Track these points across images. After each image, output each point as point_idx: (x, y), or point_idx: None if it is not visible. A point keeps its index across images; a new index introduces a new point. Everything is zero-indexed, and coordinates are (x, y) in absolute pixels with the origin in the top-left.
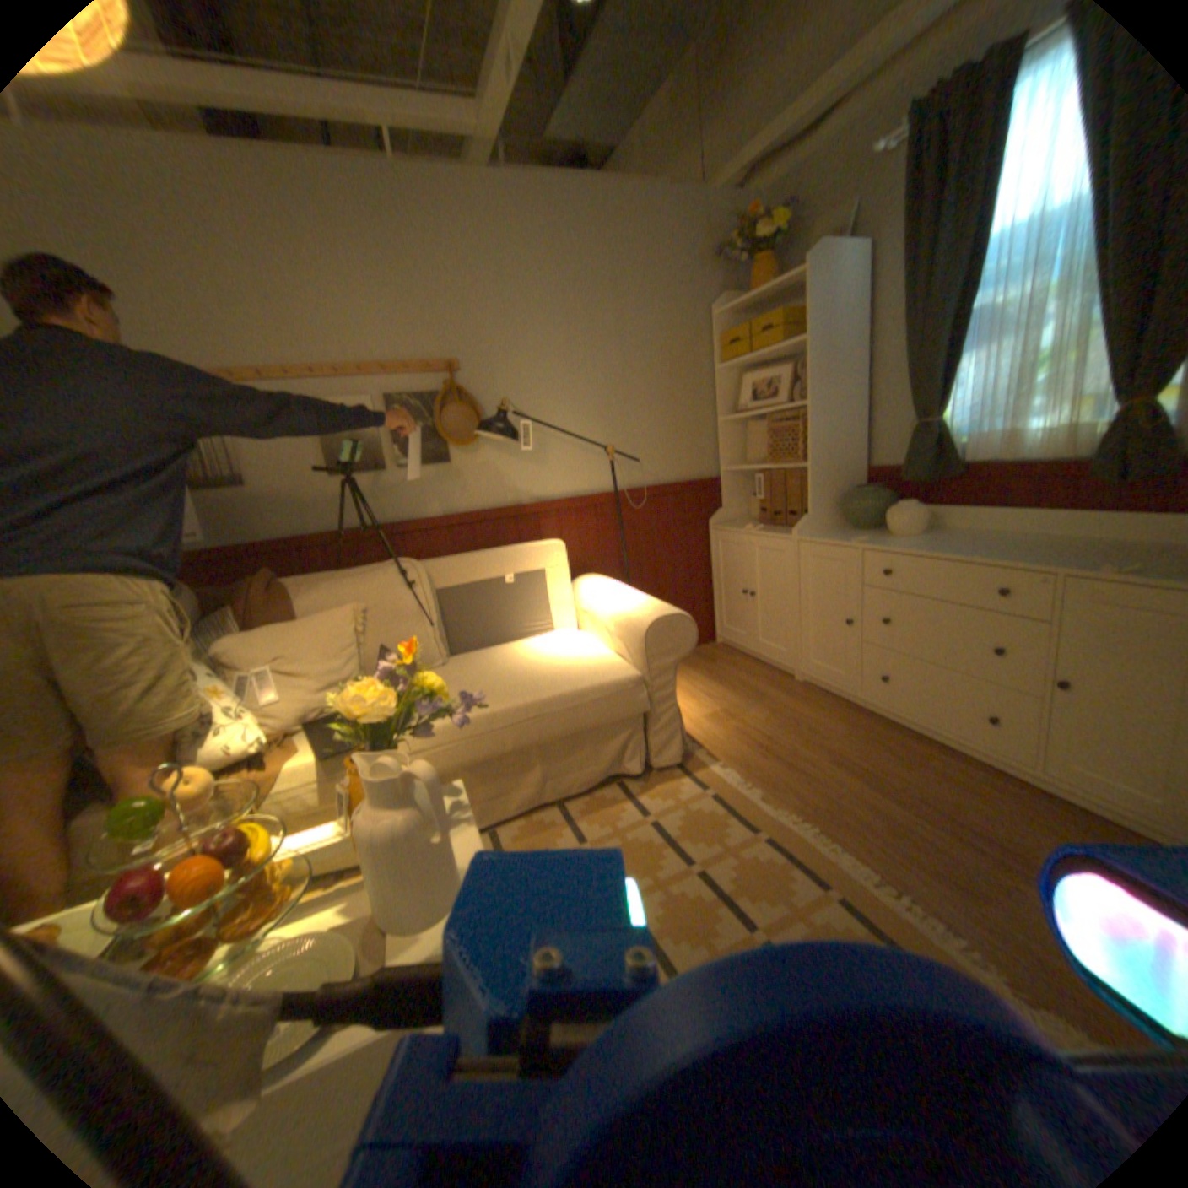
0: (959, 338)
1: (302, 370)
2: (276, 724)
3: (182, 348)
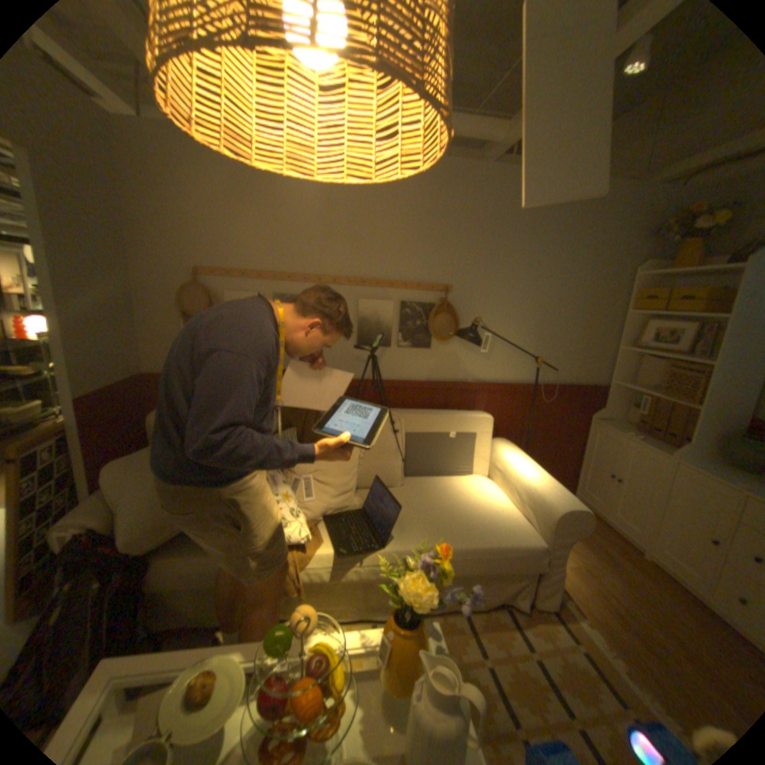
0: None
1: (360, 282)
2: (314, 520)
3: (298, 262)
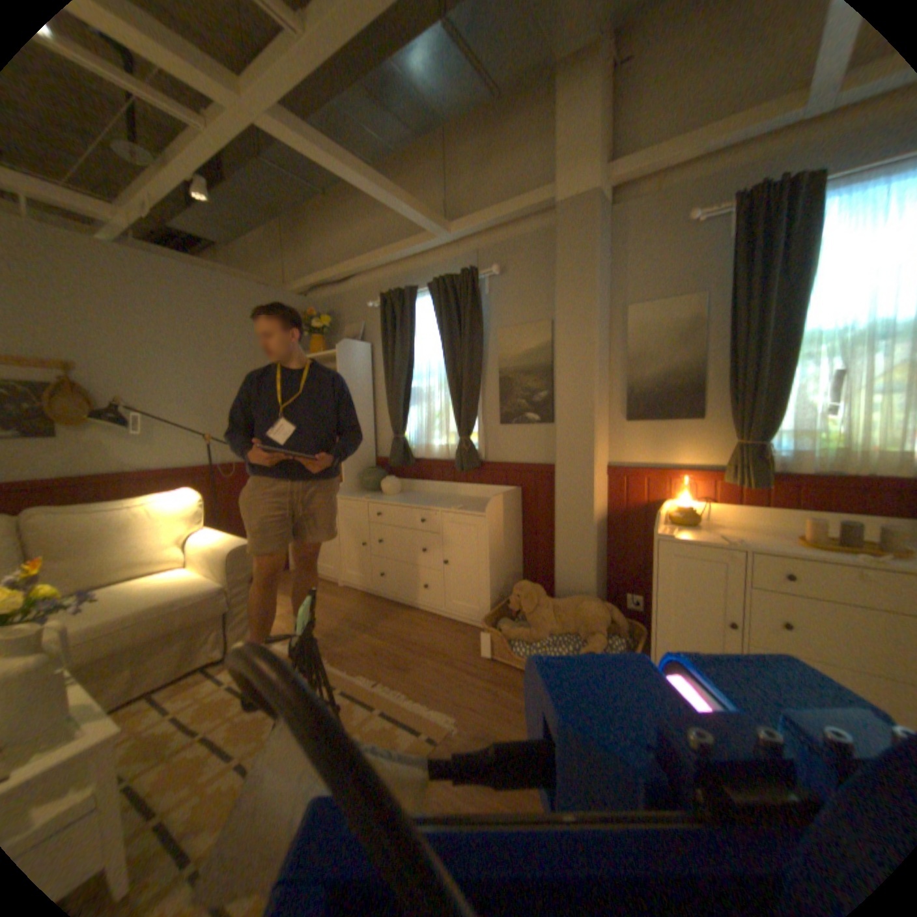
0: (407, 400)
1: None
2: None
3: None
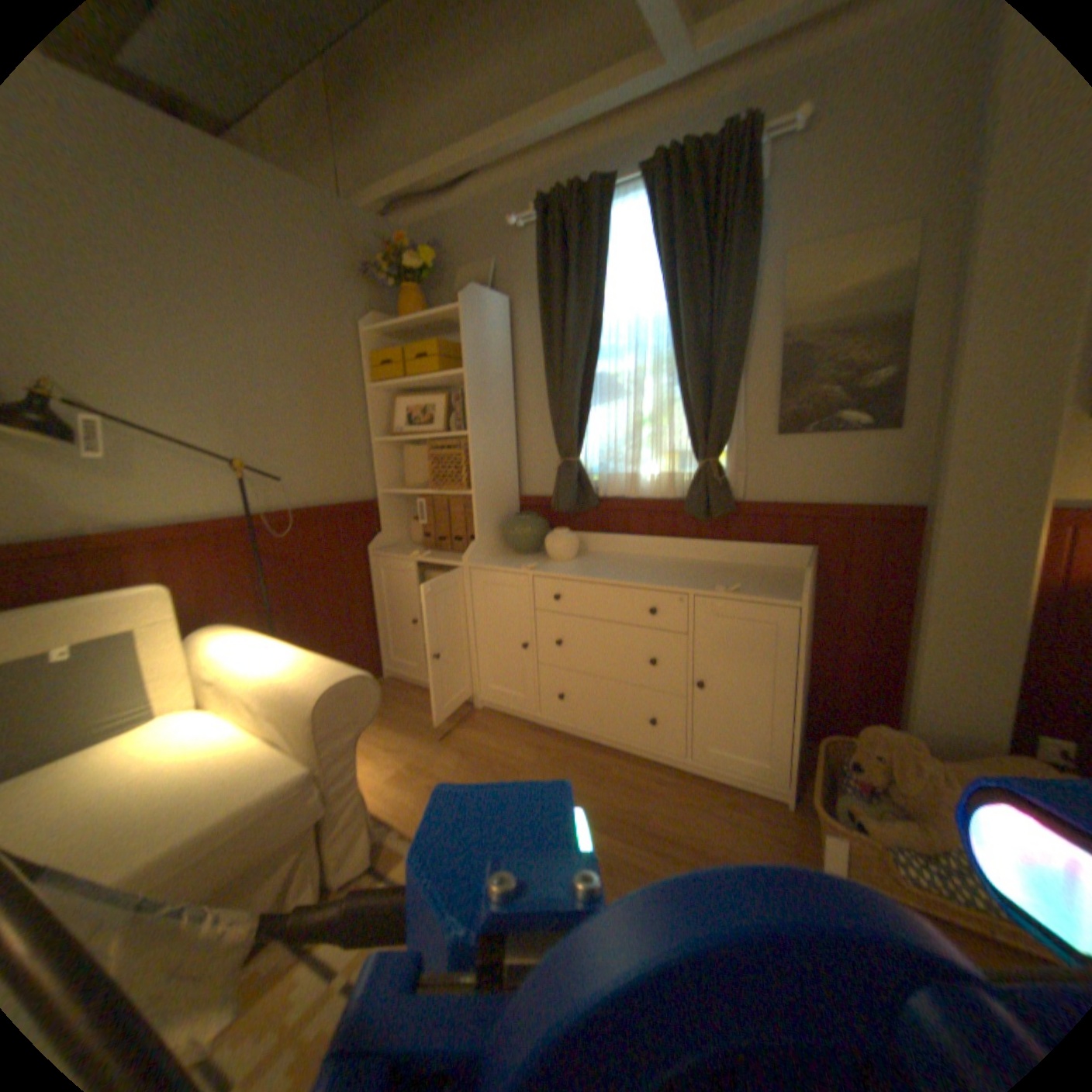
0: (586, 395)
1: None
2: None
3: None
